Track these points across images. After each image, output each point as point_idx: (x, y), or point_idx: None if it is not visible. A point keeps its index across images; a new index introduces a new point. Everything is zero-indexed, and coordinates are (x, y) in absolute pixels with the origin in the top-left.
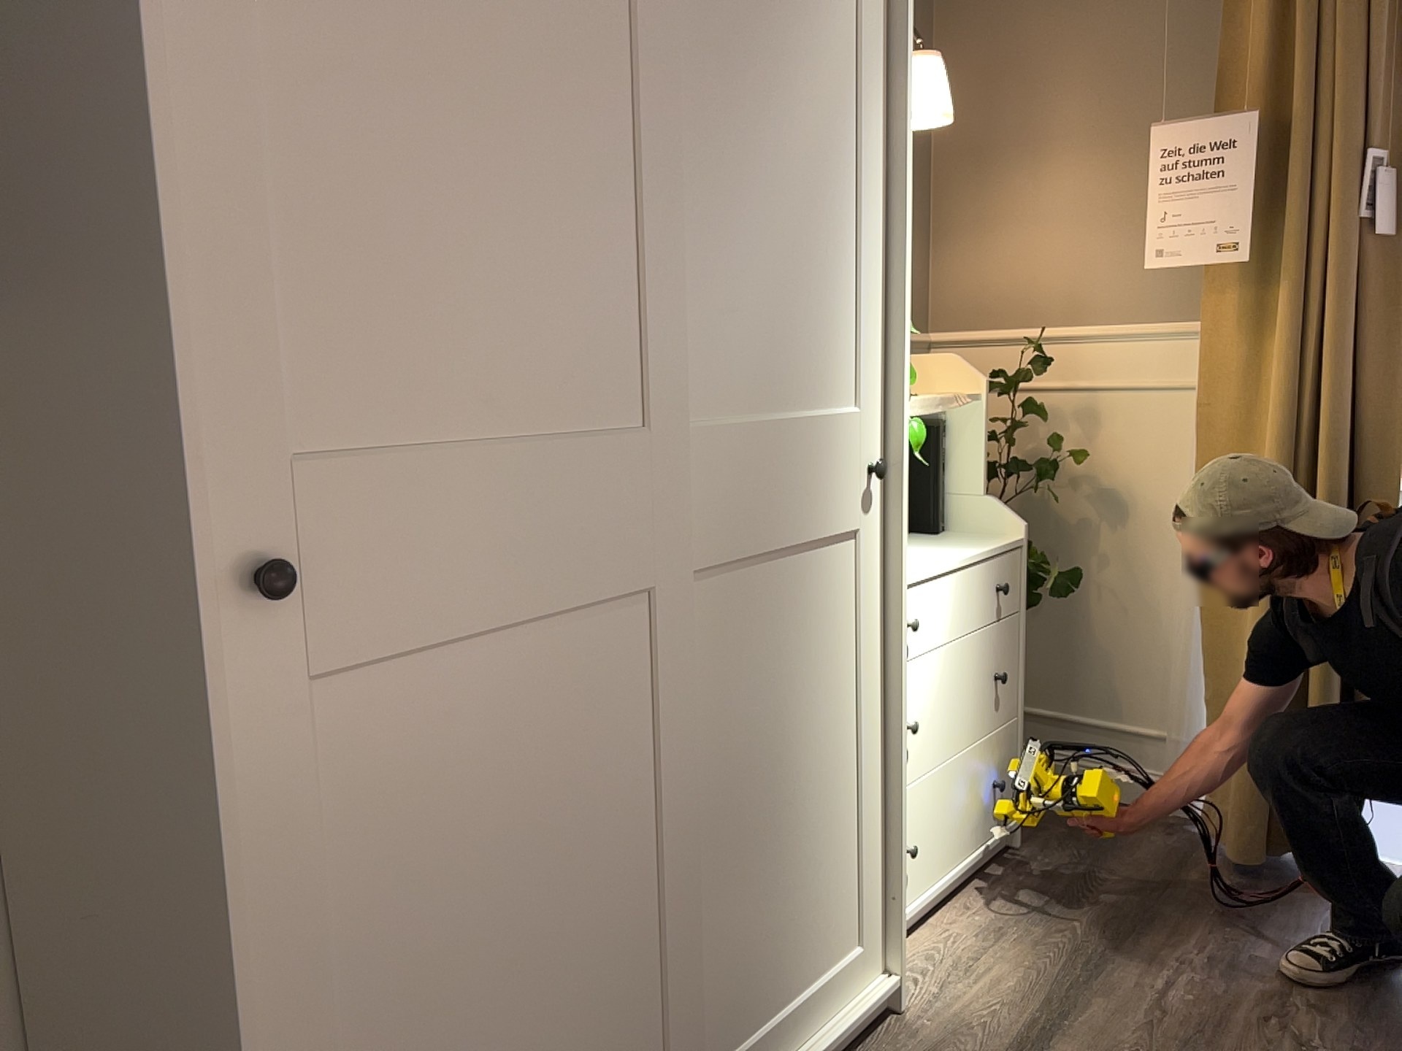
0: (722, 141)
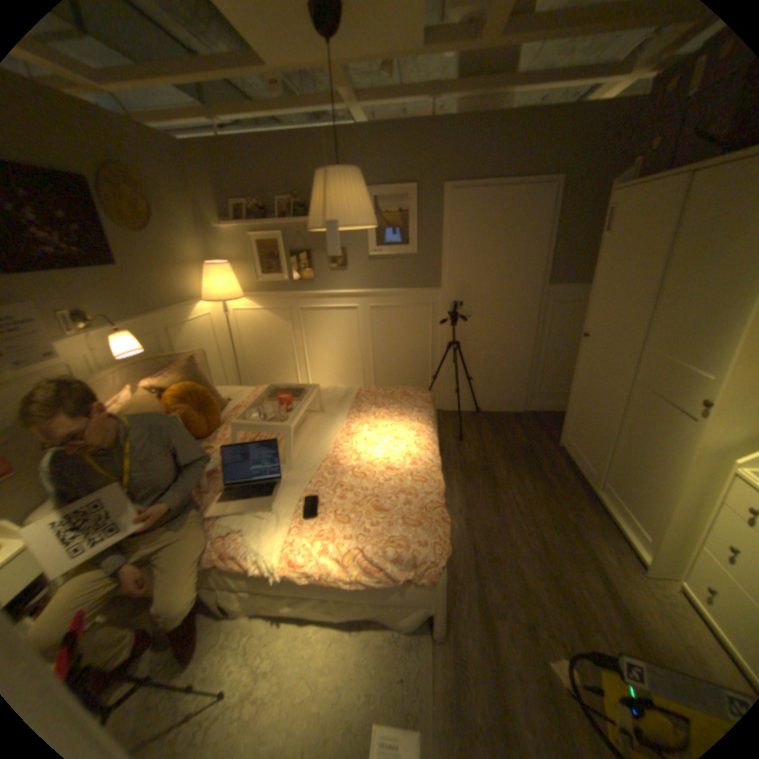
0: (682, 278)
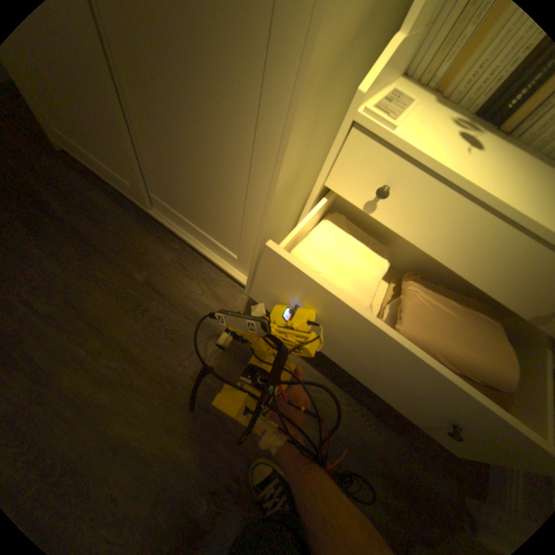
0: None
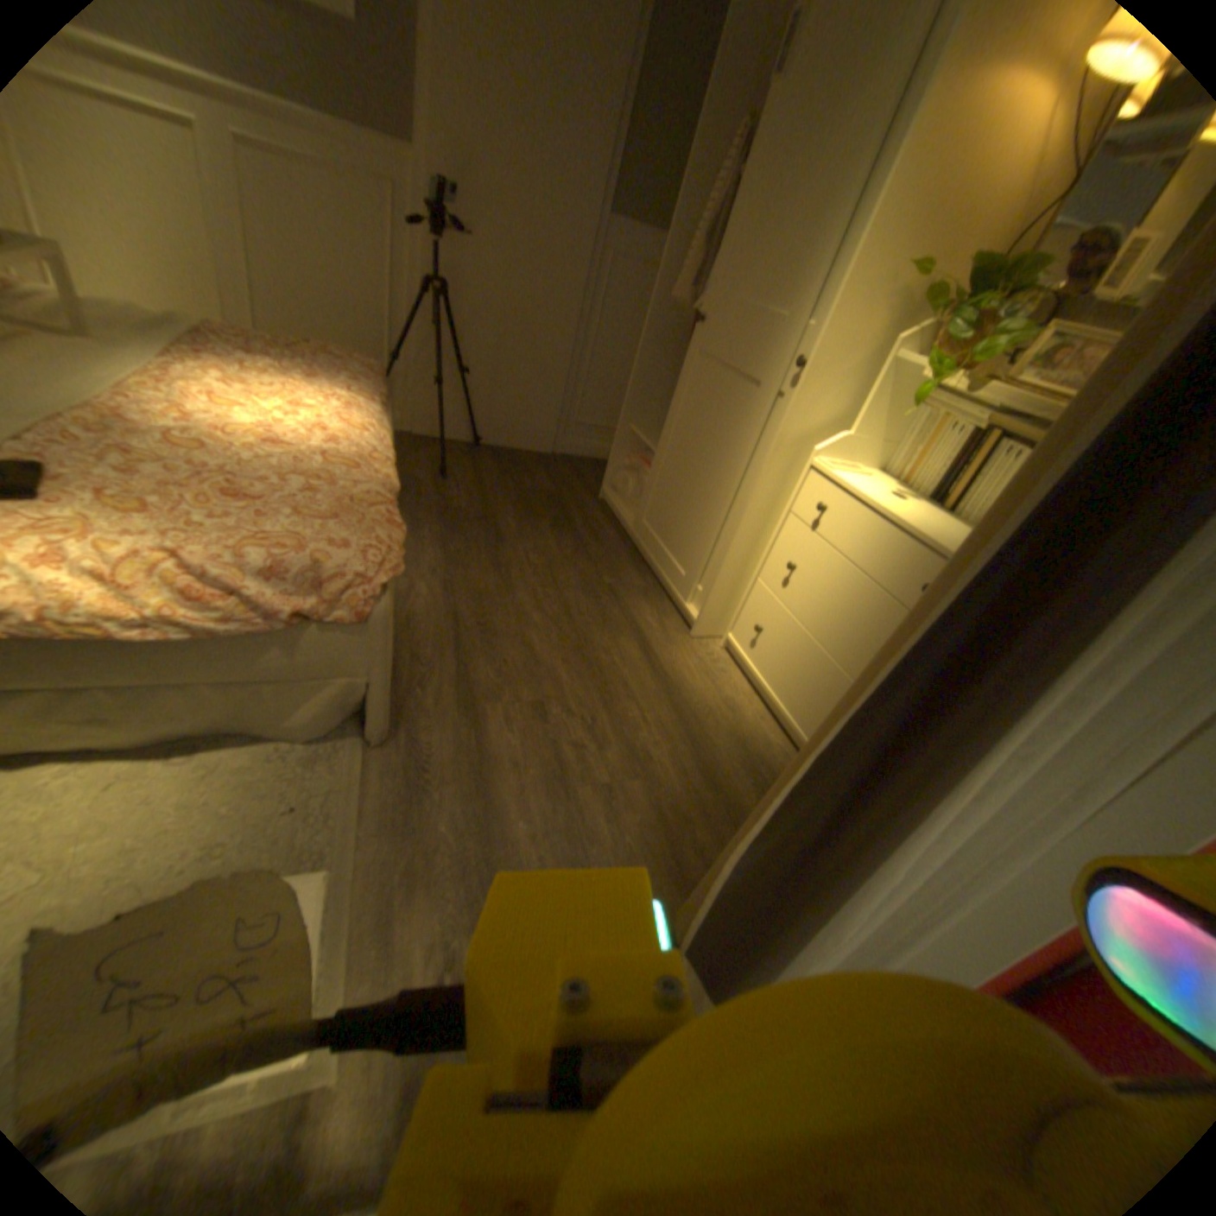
0: (804, 165)
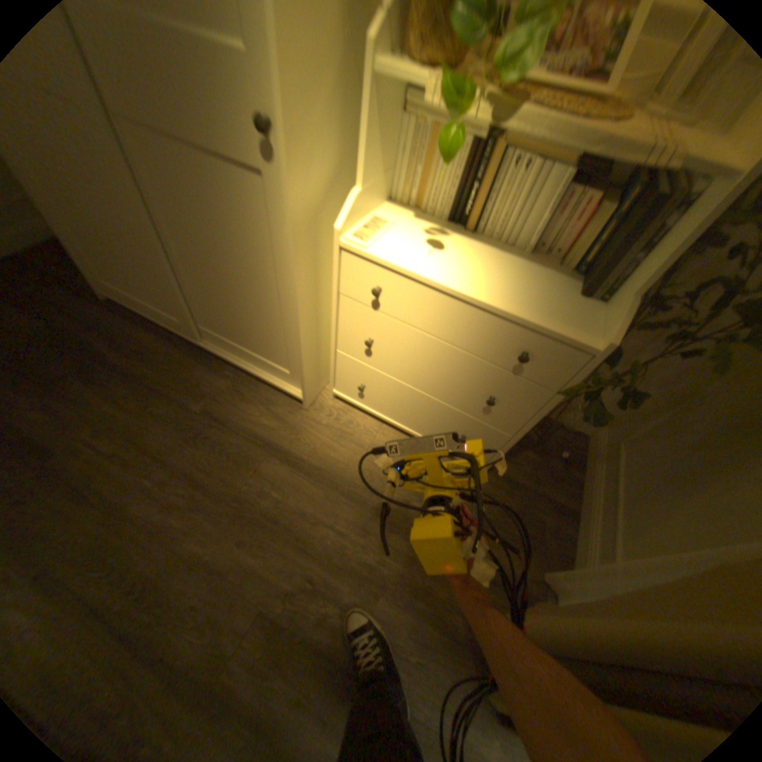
0: None
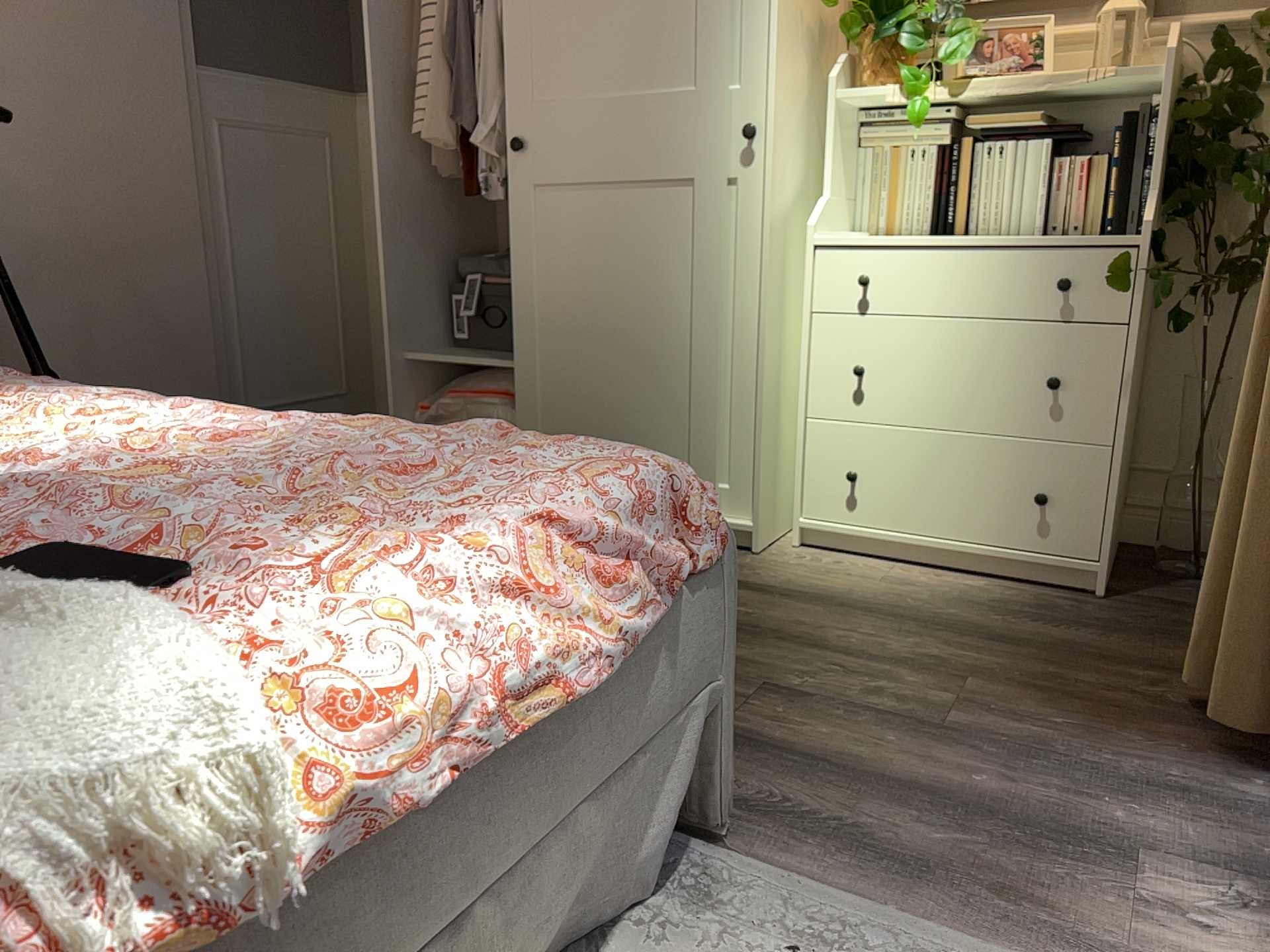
0: None
